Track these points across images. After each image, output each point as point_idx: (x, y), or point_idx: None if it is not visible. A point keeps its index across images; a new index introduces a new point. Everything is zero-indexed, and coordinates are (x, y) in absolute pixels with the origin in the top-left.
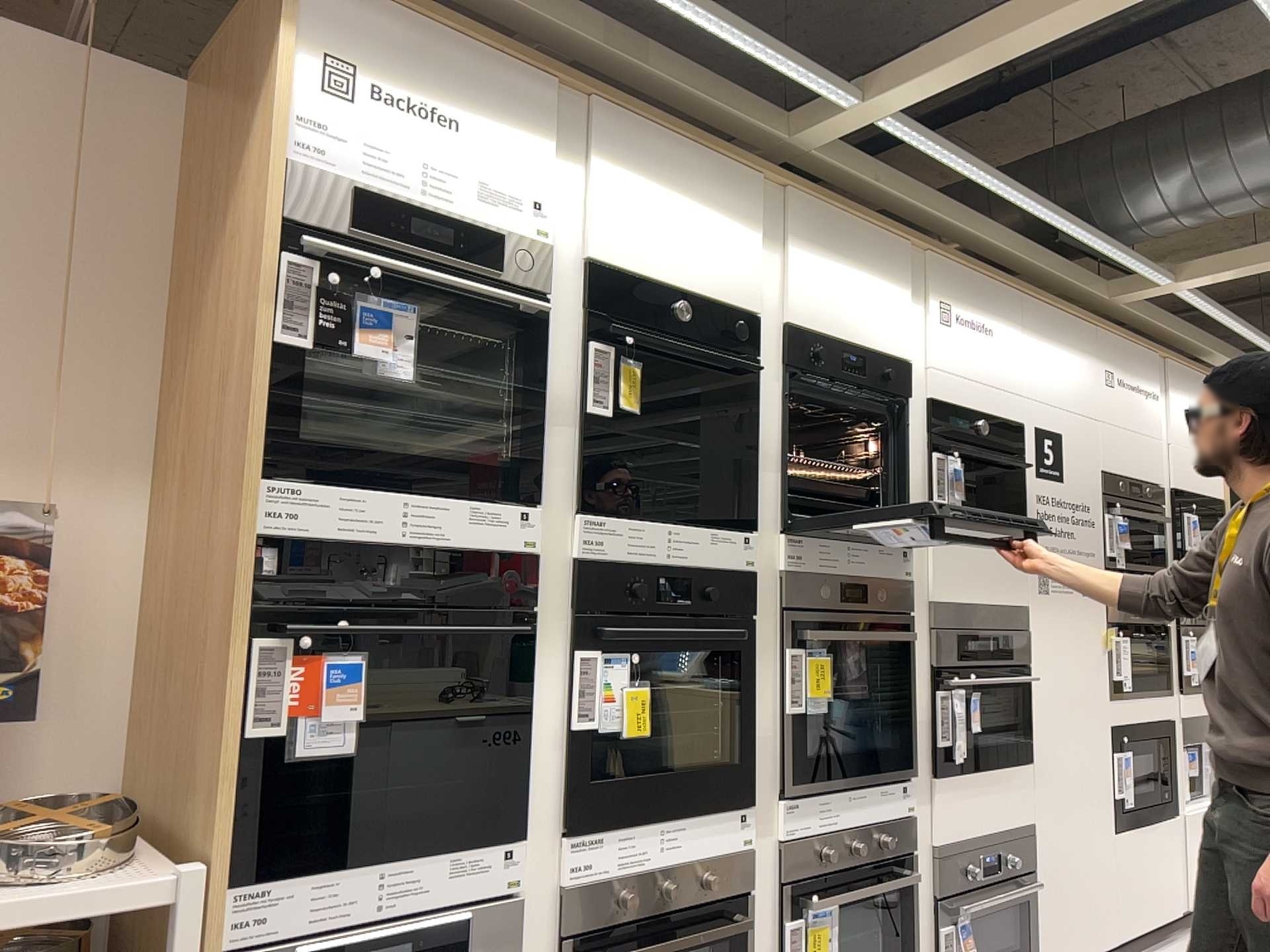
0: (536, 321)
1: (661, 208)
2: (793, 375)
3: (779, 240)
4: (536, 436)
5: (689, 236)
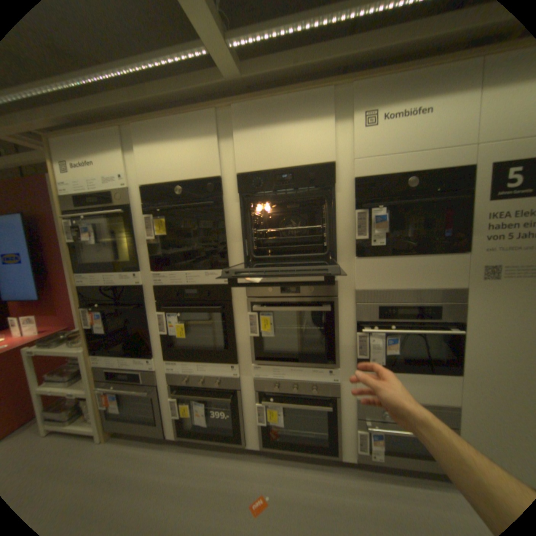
0: (122, 215)
1: (163, 149)
2: (244, 197)
3: (233, 130)
4: (132, 251)
5: (178, 155)
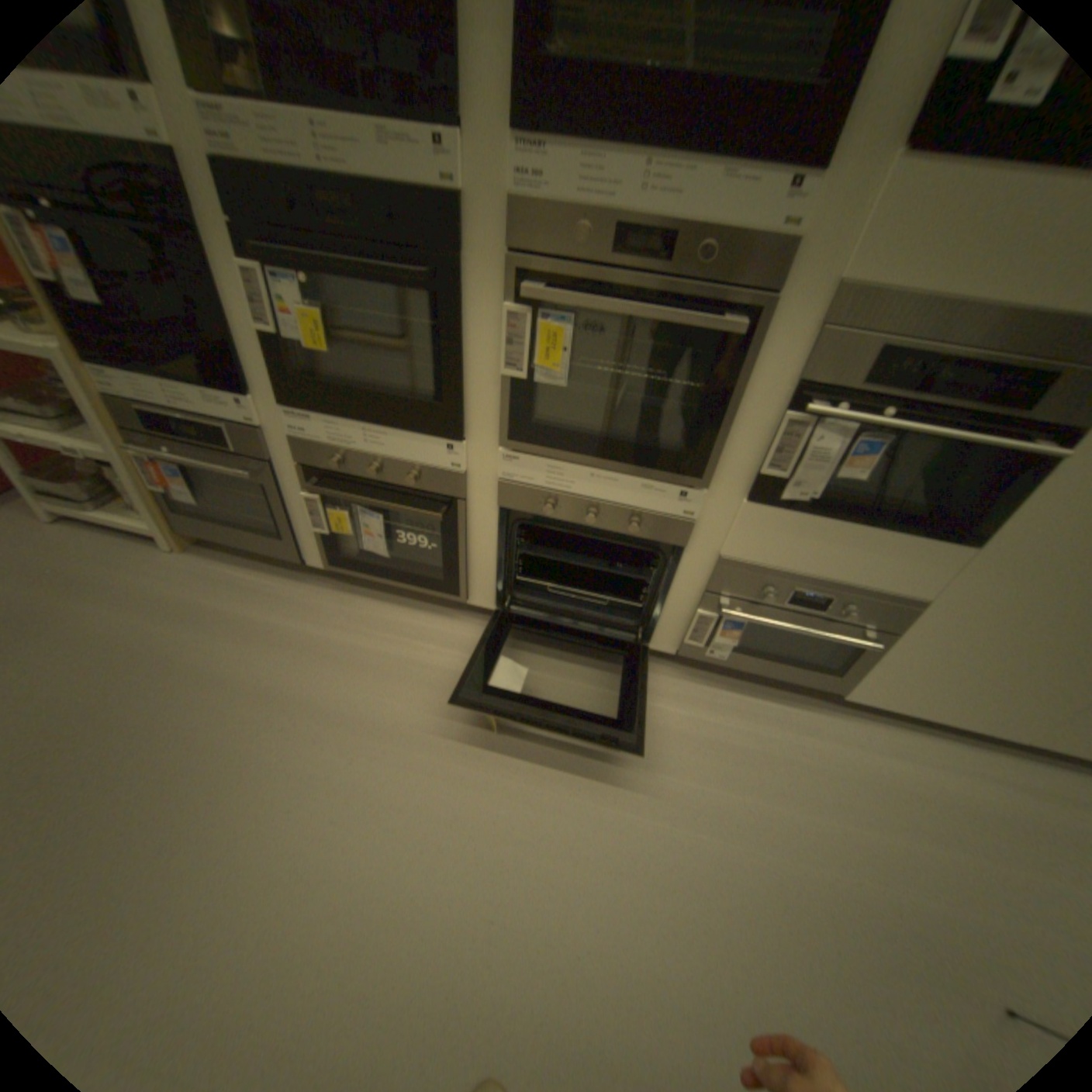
0: None
1: None
2: None
3: None
4: None
5: None
